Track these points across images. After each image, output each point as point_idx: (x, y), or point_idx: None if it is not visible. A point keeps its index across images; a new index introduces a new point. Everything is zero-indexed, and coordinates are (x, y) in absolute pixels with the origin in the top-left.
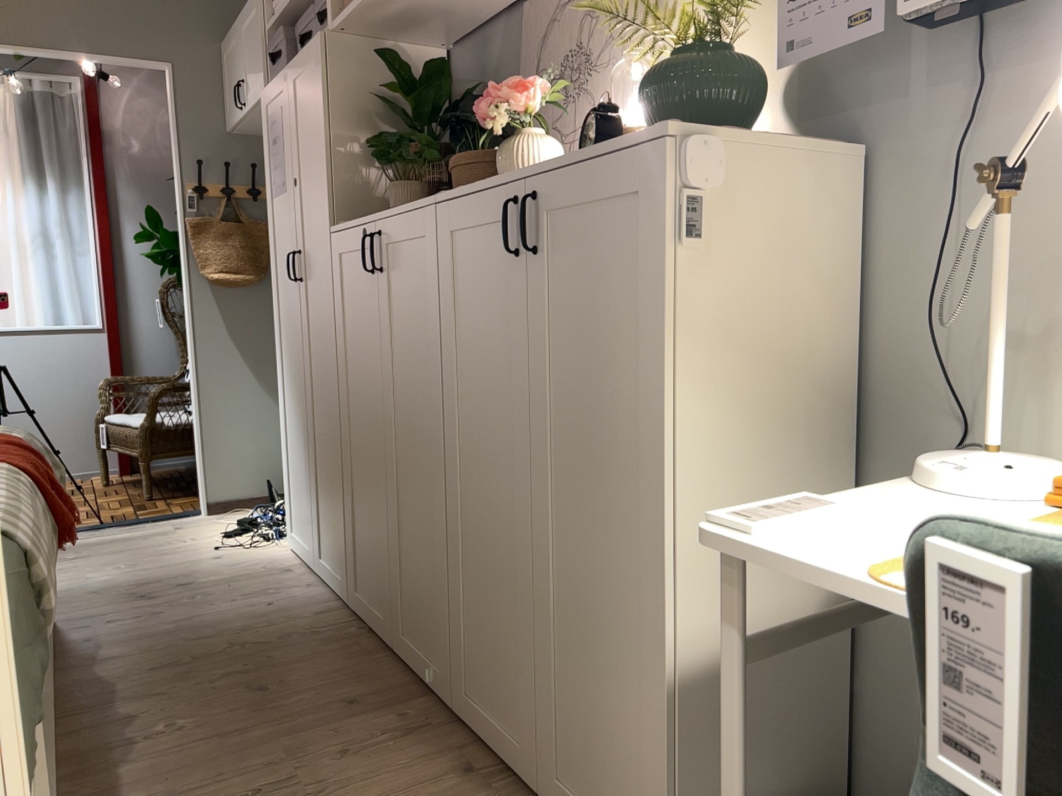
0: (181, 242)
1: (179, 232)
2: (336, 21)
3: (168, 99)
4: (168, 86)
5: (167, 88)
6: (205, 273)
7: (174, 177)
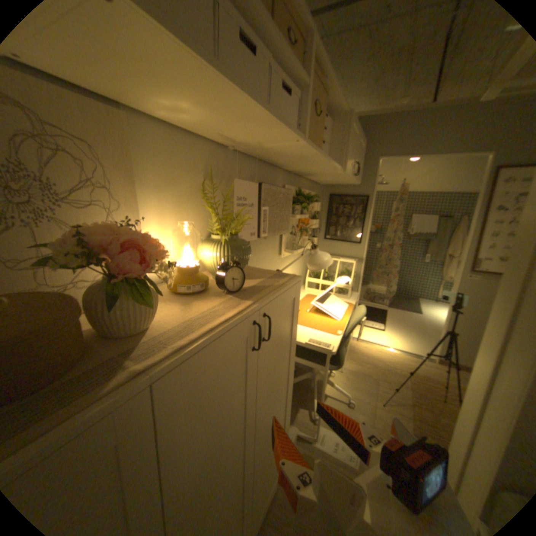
0: None
1: None
2: None
3: None
4: None
5: None
6: None
7: None
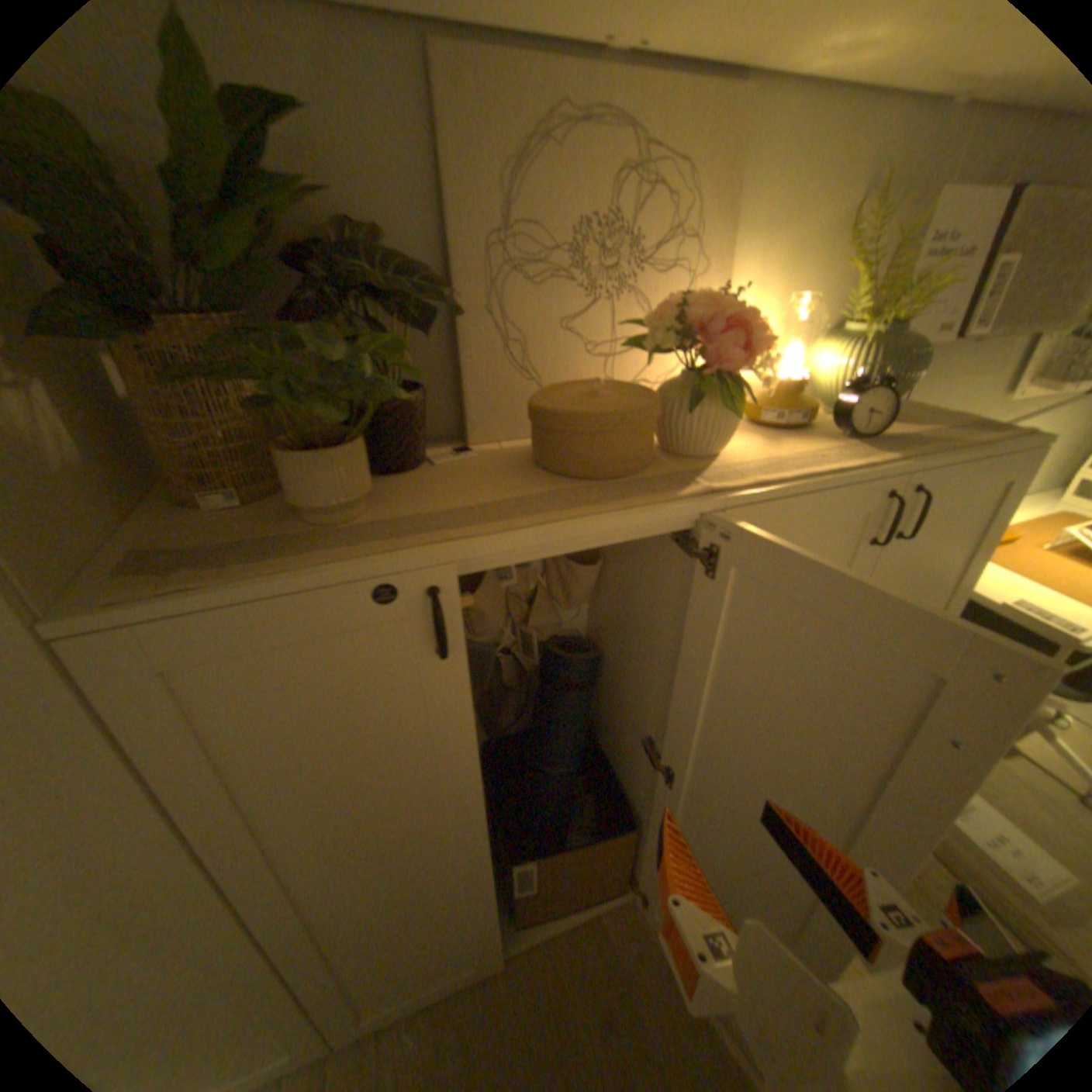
0: None
1: None
2: None
3: None
4: None
5: None
6: None
7: None
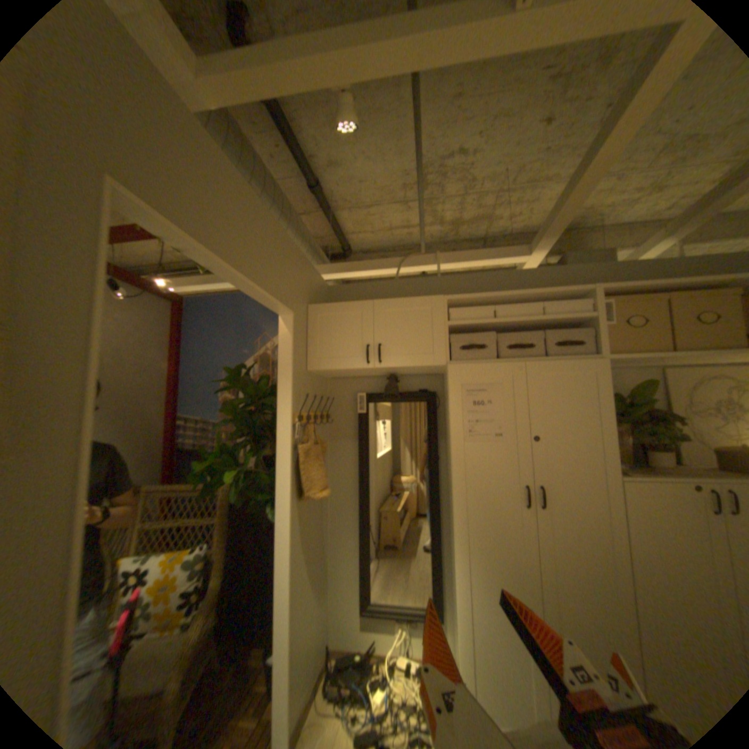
0: (283, 468)
1: (278, 458)
2: (618, 358)
3: (280, 341)
4: (285, 331)
5: (280, 331)
6: (311, 496)
7: (279, 408)
